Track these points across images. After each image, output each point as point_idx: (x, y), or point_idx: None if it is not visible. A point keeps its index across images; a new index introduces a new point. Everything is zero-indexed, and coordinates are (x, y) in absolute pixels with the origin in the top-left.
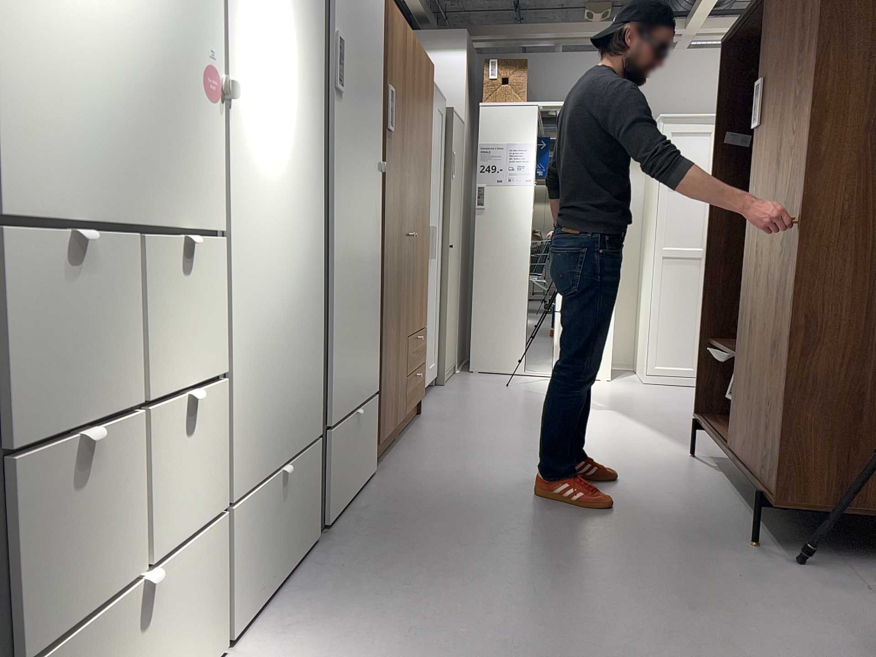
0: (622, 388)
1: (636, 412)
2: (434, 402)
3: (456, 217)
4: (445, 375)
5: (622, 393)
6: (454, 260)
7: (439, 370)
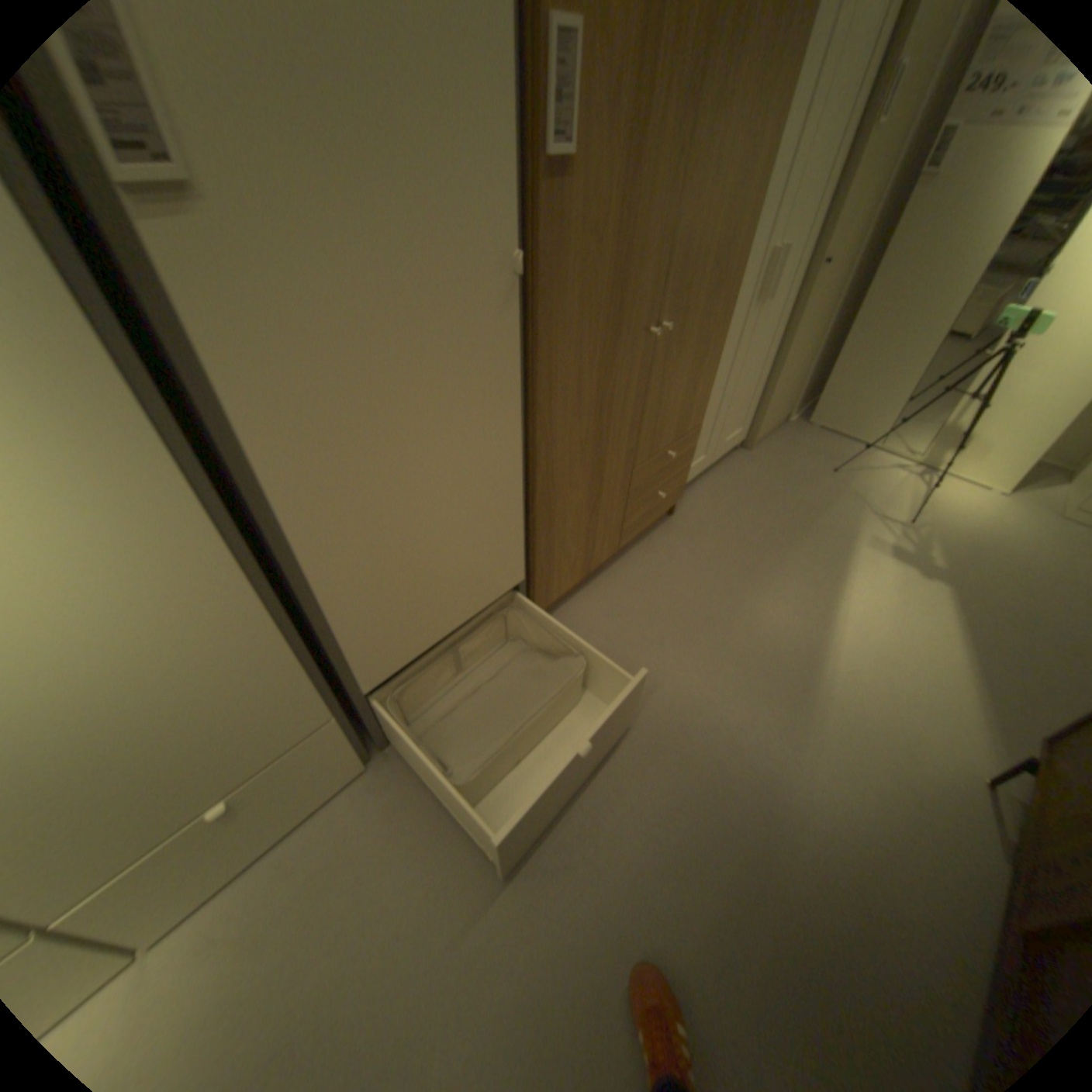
0: (1014, 519)
1: (988, 600)
2: (713, 487)
3: (863, 202)
4: (759, 437)
5: (1005, 533)
6: (833, 278)
7: (751, 432)
